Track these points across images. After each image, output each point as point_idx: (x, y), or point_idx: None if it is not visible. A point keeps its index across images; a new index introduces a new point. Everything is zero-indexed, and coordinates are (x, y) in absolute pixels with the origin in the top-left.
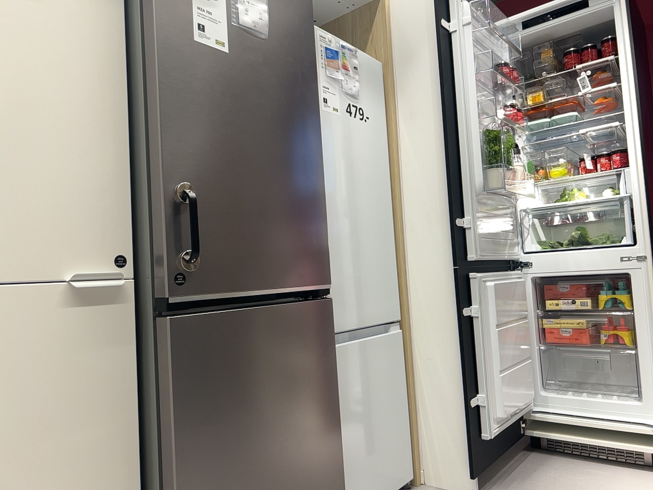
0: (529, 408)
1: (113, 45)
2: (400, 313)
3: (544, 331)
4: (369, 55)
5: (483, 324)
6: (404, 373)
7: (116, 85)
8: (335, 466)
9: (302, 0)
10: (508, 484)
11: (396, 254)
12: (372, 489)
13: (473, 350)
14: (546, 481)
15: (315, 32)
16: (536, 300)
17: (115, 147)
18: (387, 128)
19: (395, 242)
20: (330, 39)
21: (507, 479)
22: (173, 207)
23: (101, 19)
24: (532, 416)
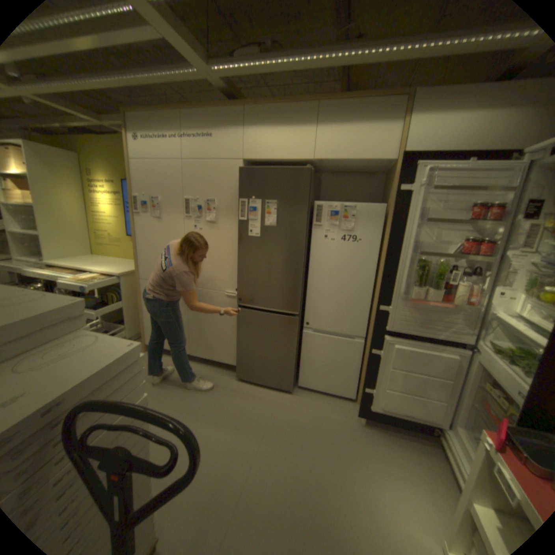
0: (437, 427)
1: (238, 236)
2: (368, 334)
3: (483, 400)
4: (371, 204)
5: (382, 362)
6: (363, 359)
7: (238, 246)
8: (291, 367)
9: (300, 203)
10: (383, 437)
11: (372, 307)
12: (322, 386)
13: (376, 370)
14: (401, 455)
15: (324, 205)
16: (482, 378)
17: (237, 262)
18: (383, 242)
19: (373, 302)
20: (335, 206)
21: (389, 437)
22: (240, 282)
23: (236, 230)
24: (444, 434)
